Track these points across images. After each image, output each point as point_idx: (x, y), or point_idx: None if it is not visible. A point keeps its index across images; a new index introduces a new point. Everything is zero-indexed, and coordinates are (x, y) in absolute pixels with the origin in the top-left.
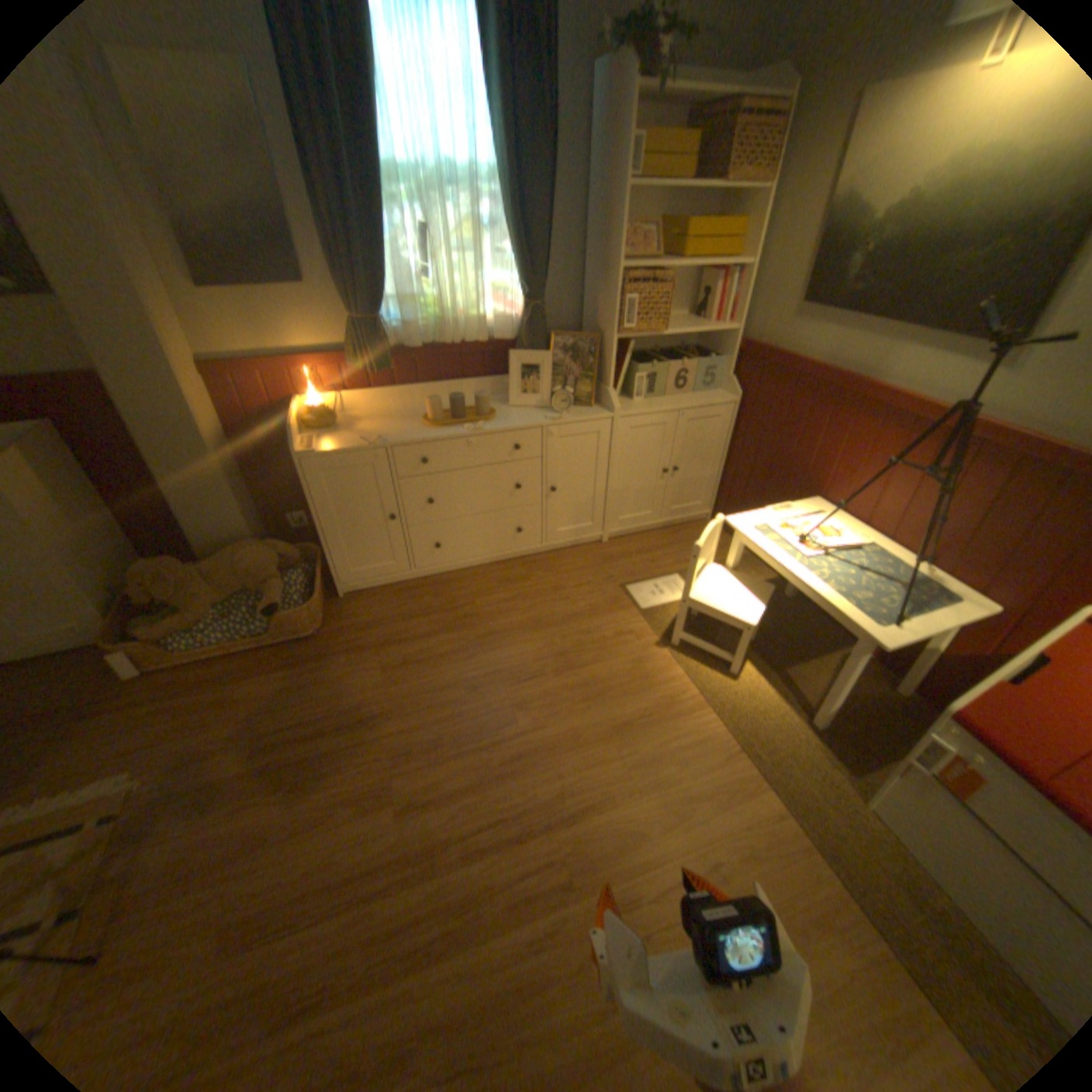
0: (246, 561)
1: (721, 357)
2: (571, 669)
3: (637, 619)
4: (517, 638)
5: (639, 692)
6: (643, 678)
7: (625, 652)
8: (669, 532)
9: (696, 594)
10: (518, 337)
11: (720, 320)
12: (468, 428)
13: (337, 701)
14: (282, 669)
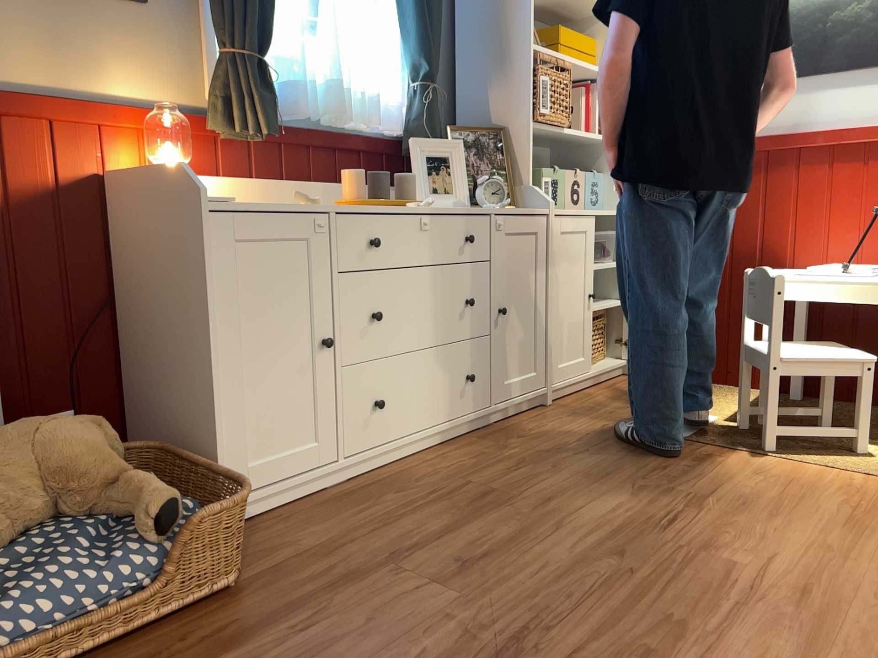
0: (61, 441)
1: (597, 175)
2: (704, 498)
3: (694, 445)
4: (587, 494)
5: (808, 491)
6: (791, 481)
7: (731, 469)
8: (605, 386)
9: (782, 354)
10: (407, 130)
11: (590, 134)
12: (416, 202)
13: (412, 648)
14: (219, 652)
